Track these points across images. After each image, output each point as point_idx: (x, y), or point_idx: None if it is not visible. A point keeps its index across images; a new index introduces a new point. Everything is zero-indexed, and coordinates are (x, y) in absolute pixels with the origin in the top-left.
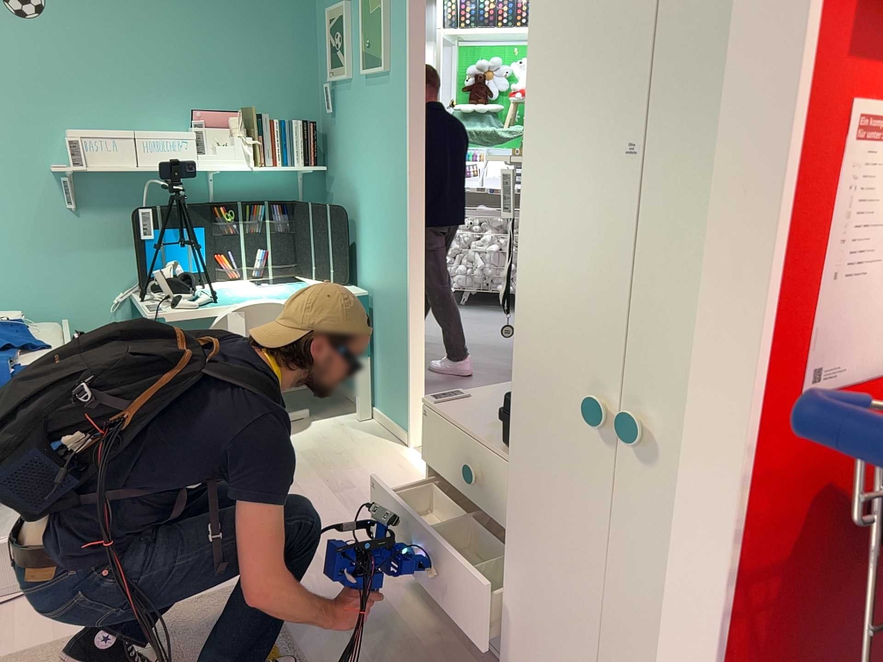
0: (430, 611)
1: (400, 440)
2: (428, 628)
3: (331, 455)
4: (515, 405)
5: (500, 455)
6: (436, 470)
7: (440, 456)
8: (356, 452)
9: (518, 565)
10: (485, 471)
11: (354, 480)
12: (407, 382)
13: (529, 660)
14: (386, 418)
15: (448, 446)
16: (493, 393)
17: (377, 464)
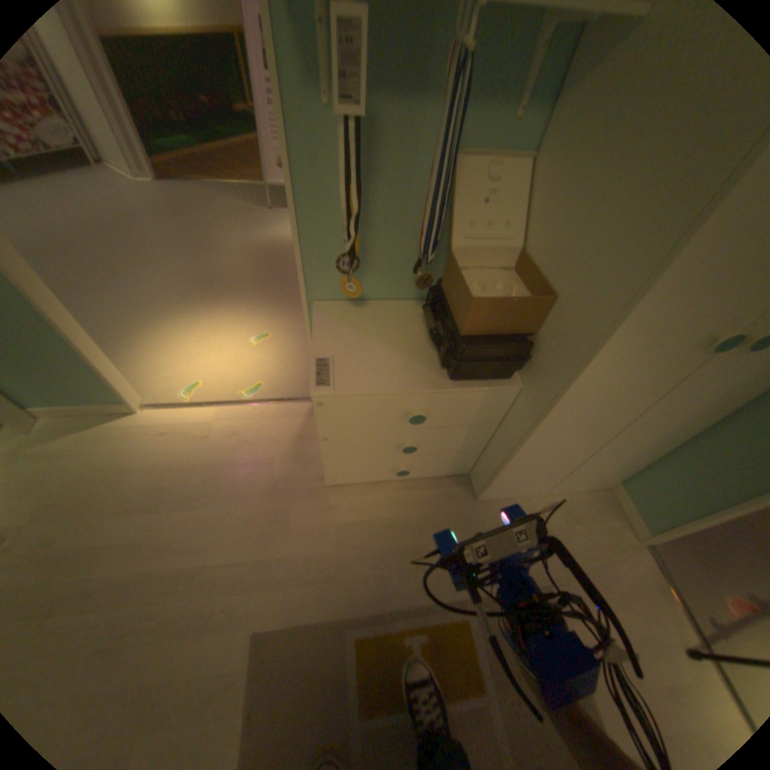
0: (369, 495)
1: (112, 413)
2: (385, 504)
3: (74, 487)
4: (592, 366)
5: (452, 390)
6: (348, 430)
7: (356, 420)
8: (94, 460)
9: (537, 444)
10: (432, 406)
11: (148, 481)
12: (86, 365)
13: (525, 472)
14: (69, 407)
15: (371, 410)
16: (333, 336)
17: (137, 451)
